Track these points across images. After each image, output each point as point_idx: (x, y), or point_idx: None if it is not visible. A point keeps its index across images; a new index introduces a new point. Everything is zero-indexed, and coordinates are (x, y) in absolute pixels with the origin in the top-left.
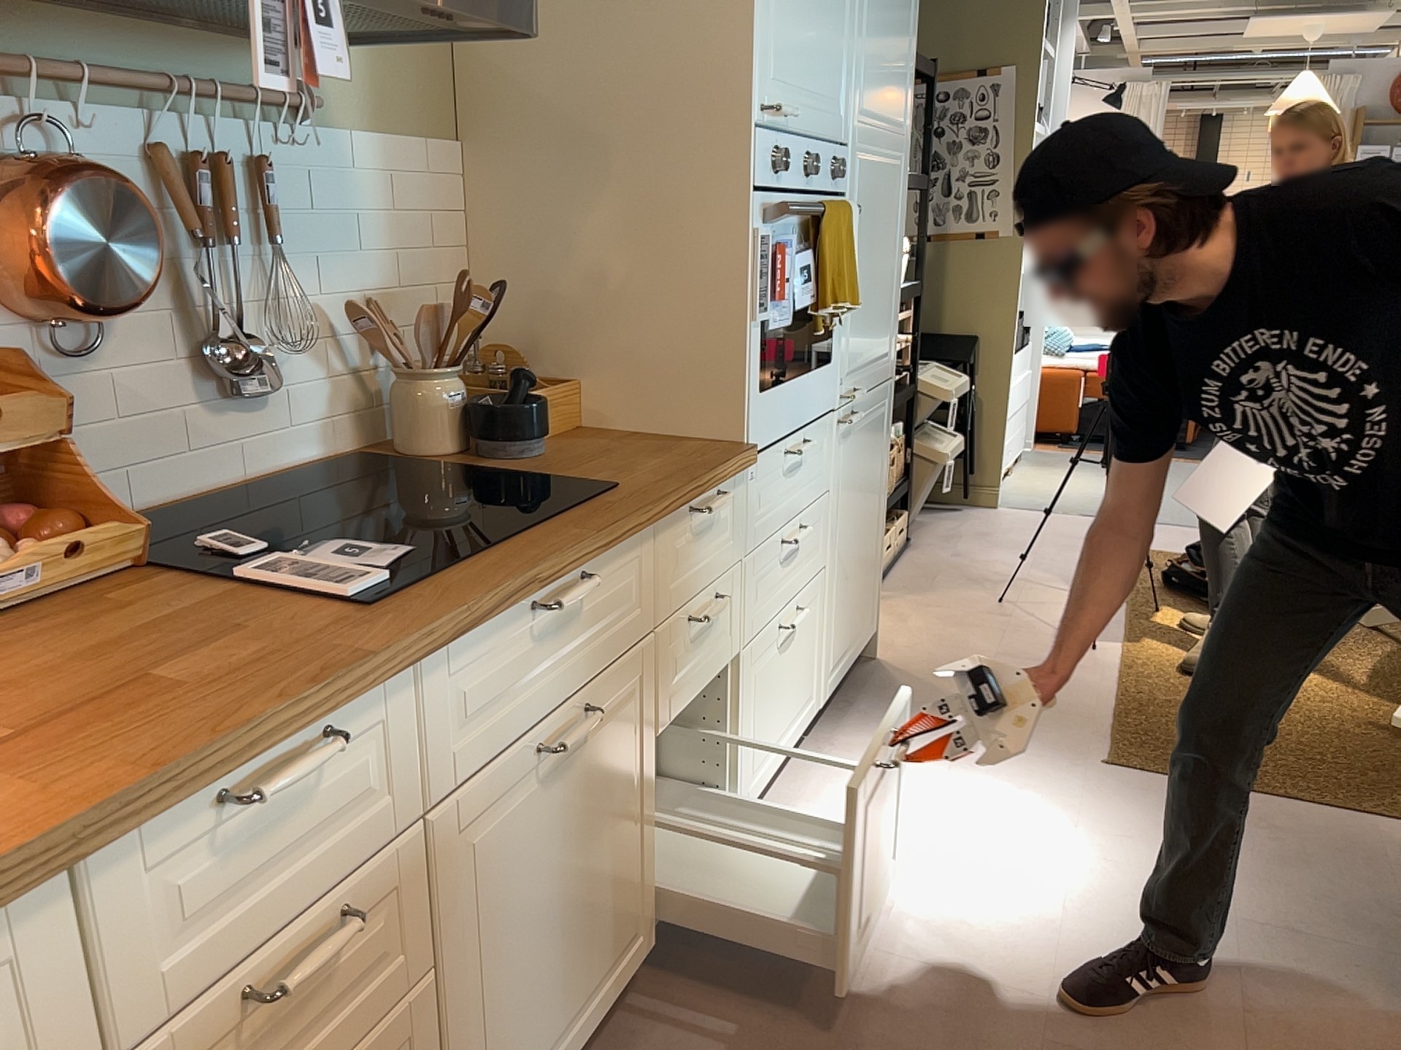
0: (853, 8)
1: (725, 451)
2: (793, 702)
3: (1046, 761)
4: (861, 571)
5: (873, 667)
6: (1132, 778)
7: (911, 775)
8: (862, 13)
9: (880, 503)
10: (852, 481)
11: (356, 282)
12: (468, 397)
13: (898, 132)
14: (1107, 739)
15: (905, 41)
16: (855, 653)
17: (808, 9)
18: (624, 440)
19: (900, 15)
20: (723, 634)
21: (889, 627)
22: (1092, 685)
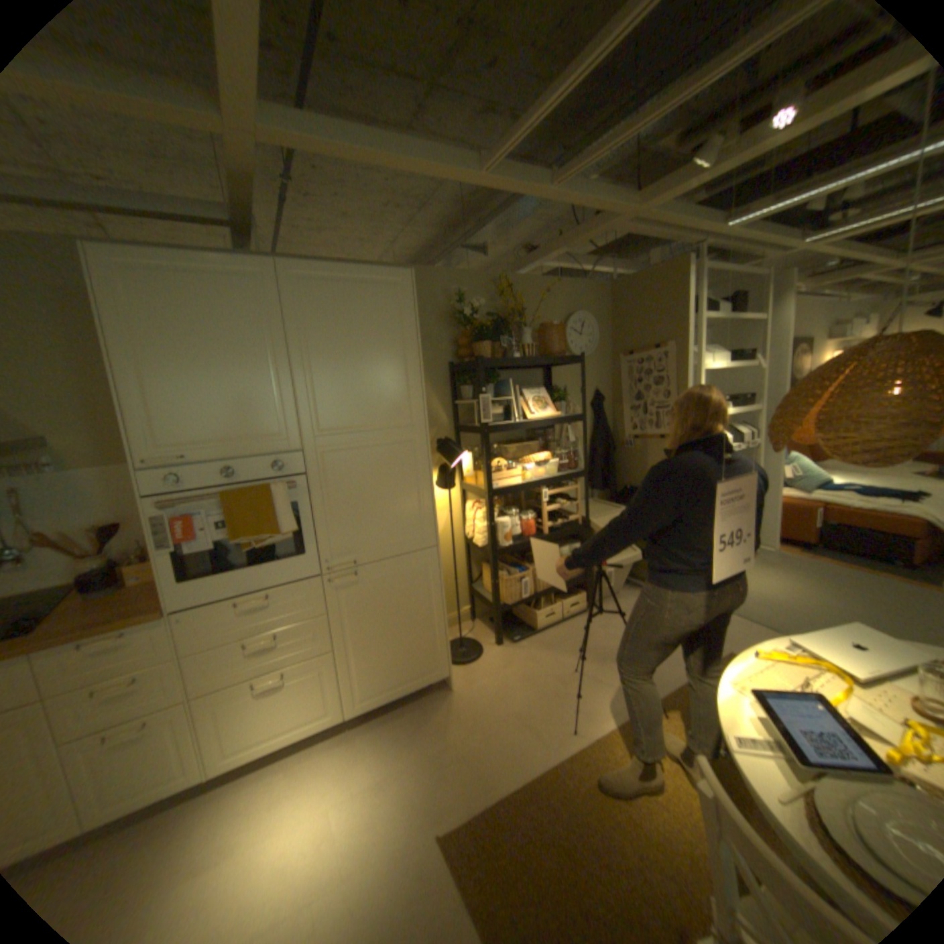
0: (283, 387)
1: (133, 616)
2: (289, 721)
3: (413, 816)
4: (399, 650)
5: (441, 697)
6: (432, 865)
7: (342, 786)
8: (299, 386)
9: (432, 612)
10: (363, 608)
11: (84, 522)
12: (93, 571)
13: (398, 426)
14: (470, 820)
15: (392, 381)
16: (404, 691)
17: (201, 405)
18: (144, 595)
19: (376, 371)
20: (153, 696)
21: (490, 671)
22: (529, 767)
